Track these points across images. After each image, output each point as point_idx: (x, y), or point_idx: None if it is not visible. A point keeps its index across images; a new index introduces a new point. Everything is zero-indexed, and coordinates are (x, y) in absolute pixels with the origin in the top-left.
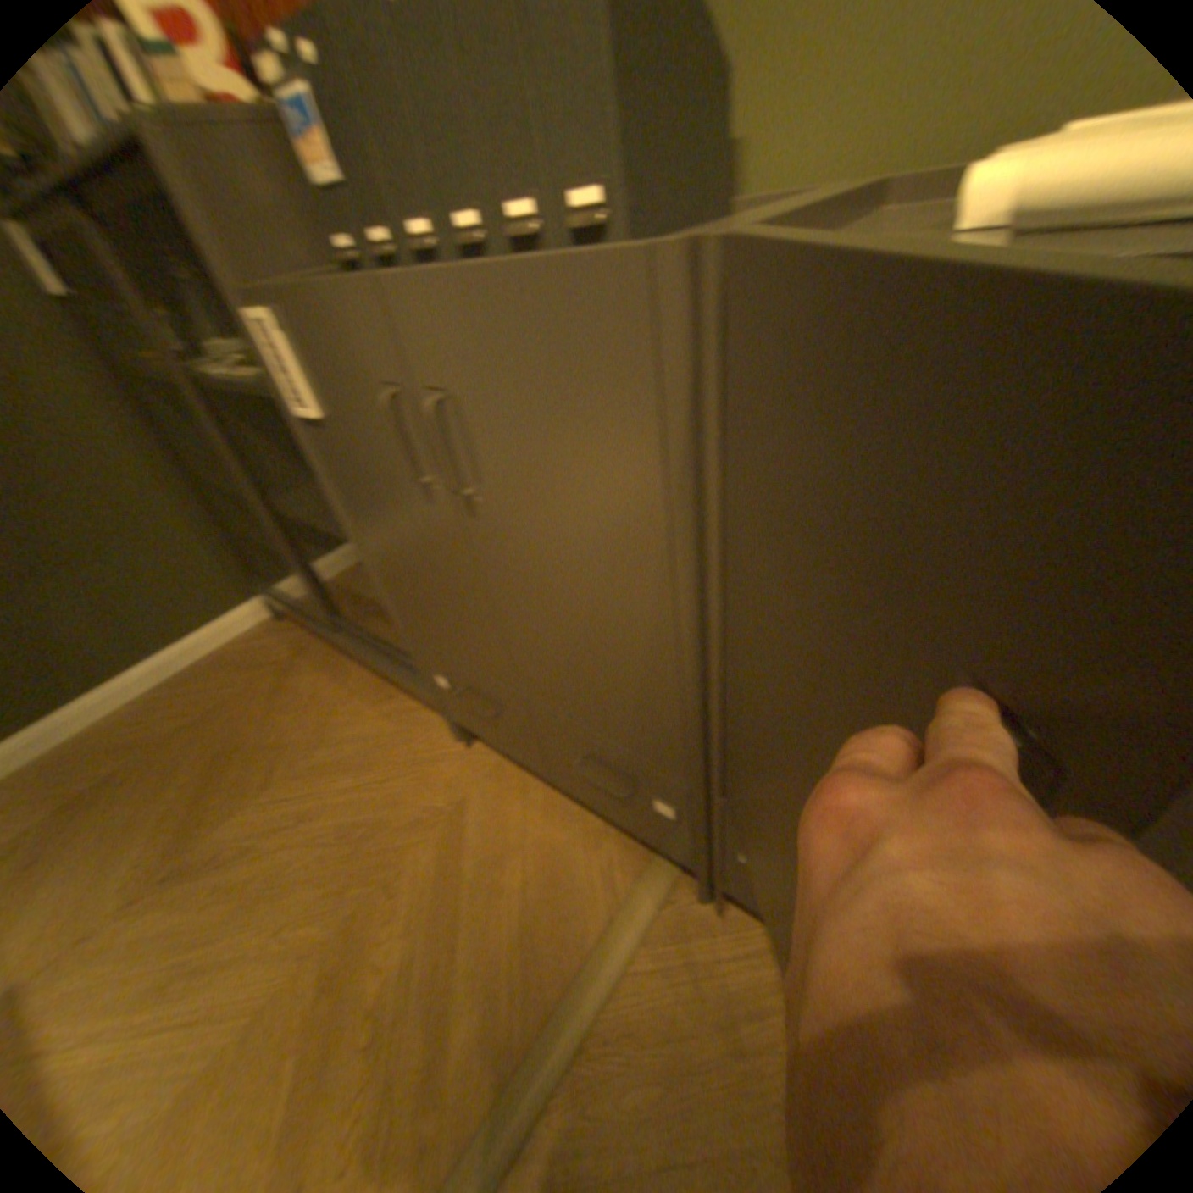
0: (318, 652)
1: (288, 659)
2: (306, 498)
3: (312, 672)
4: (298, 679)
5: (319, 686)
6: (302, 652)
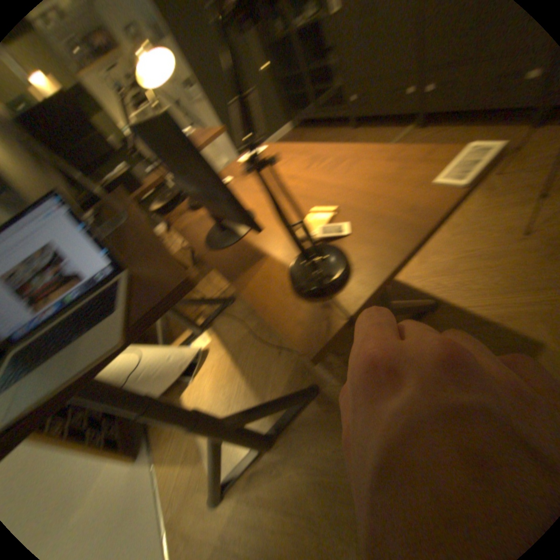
0: (309, 129)
1: (301, 132)
2: (303, 80)
3: (309, 132)
4: (306, 134)
5: (312, 133)
6: (304, 130)
